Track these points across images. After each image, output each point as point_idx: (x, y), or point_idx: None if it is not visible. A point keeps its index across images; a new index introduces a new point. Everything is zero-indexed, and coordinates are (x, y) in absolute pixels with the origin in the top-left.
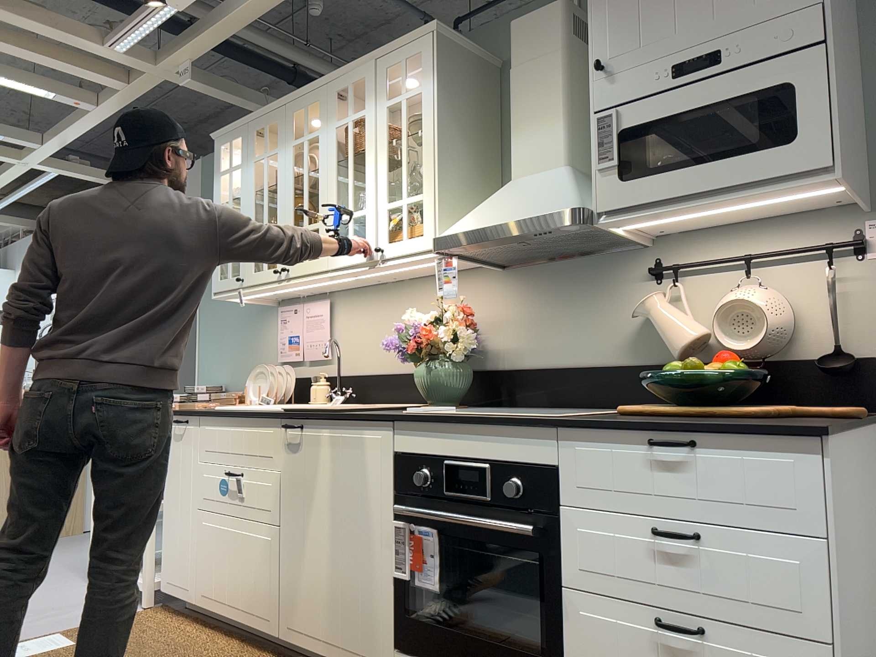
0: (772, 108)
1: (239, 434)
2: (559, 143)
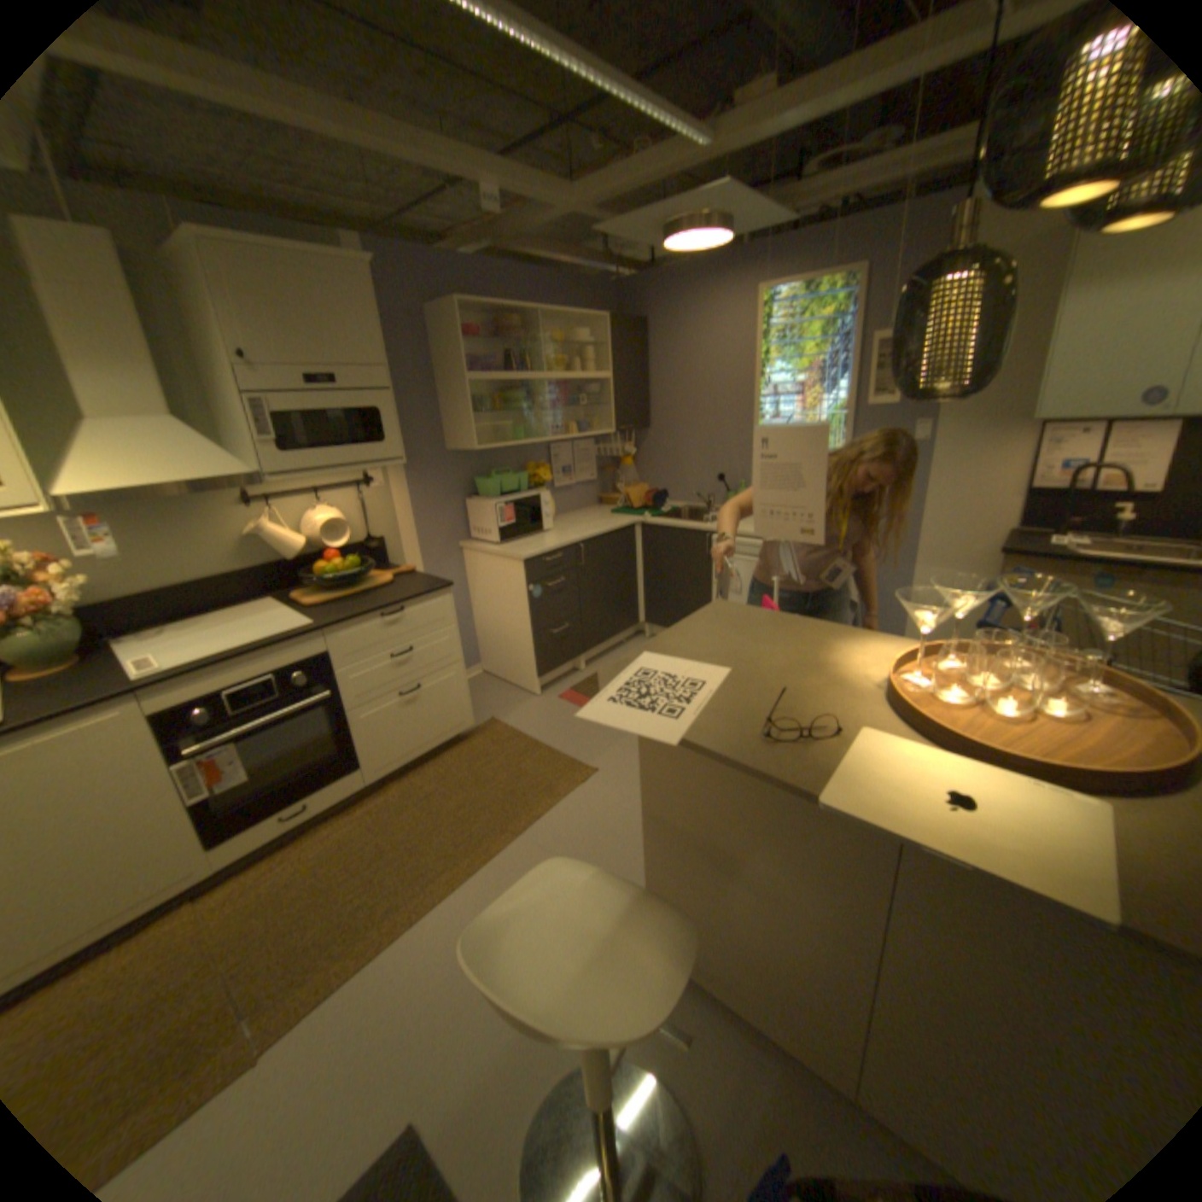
0: (371, 420)
1: None
2: (154, 391)
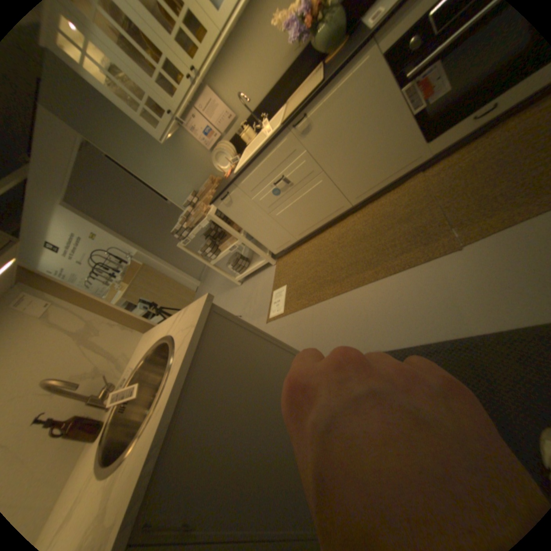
0: None
1: (266, 162)
2: None
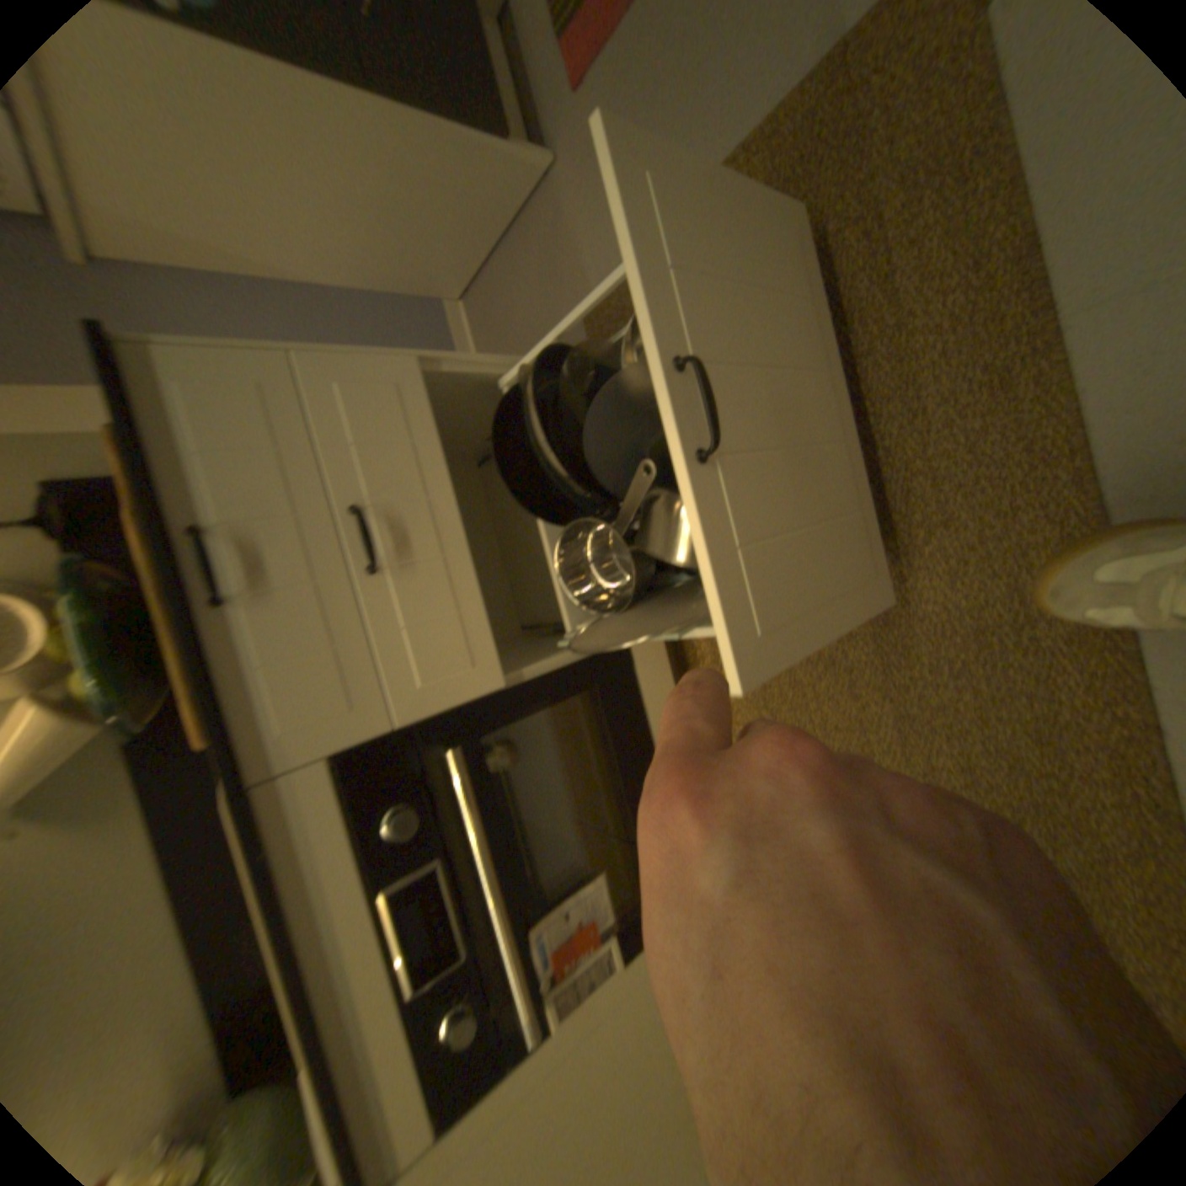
0: None
1: None
2: None
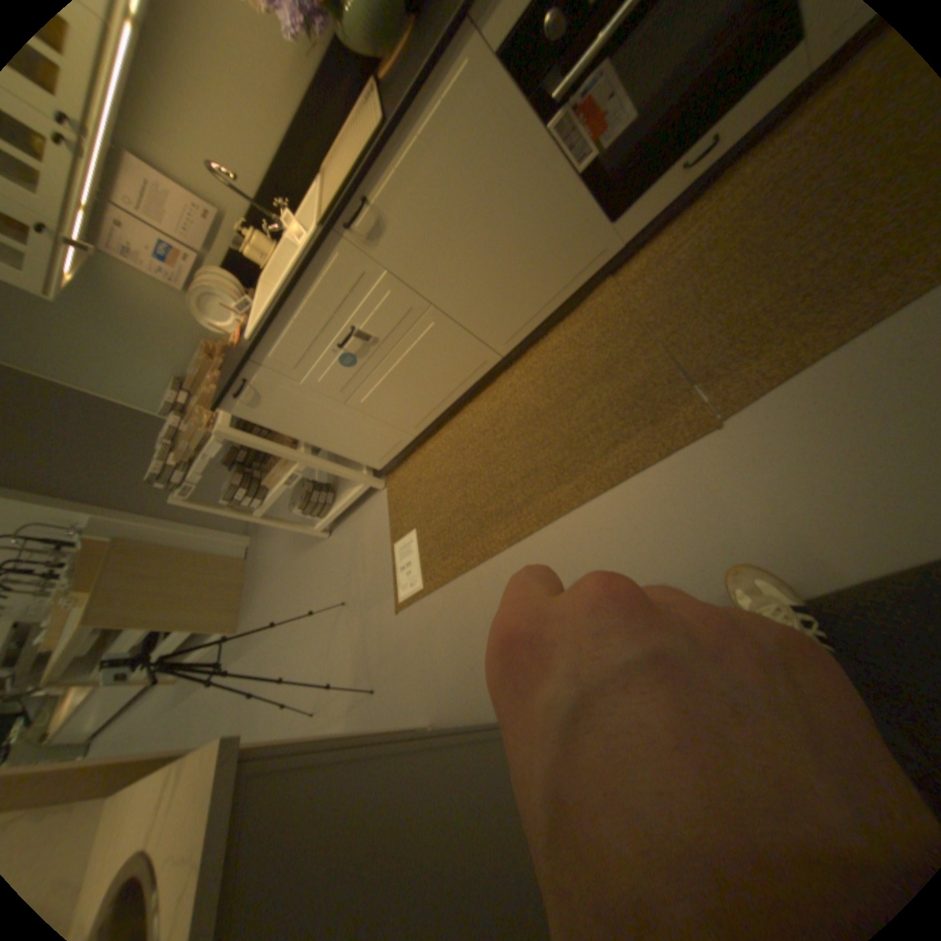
0: None
1: (310, 309)
2: None
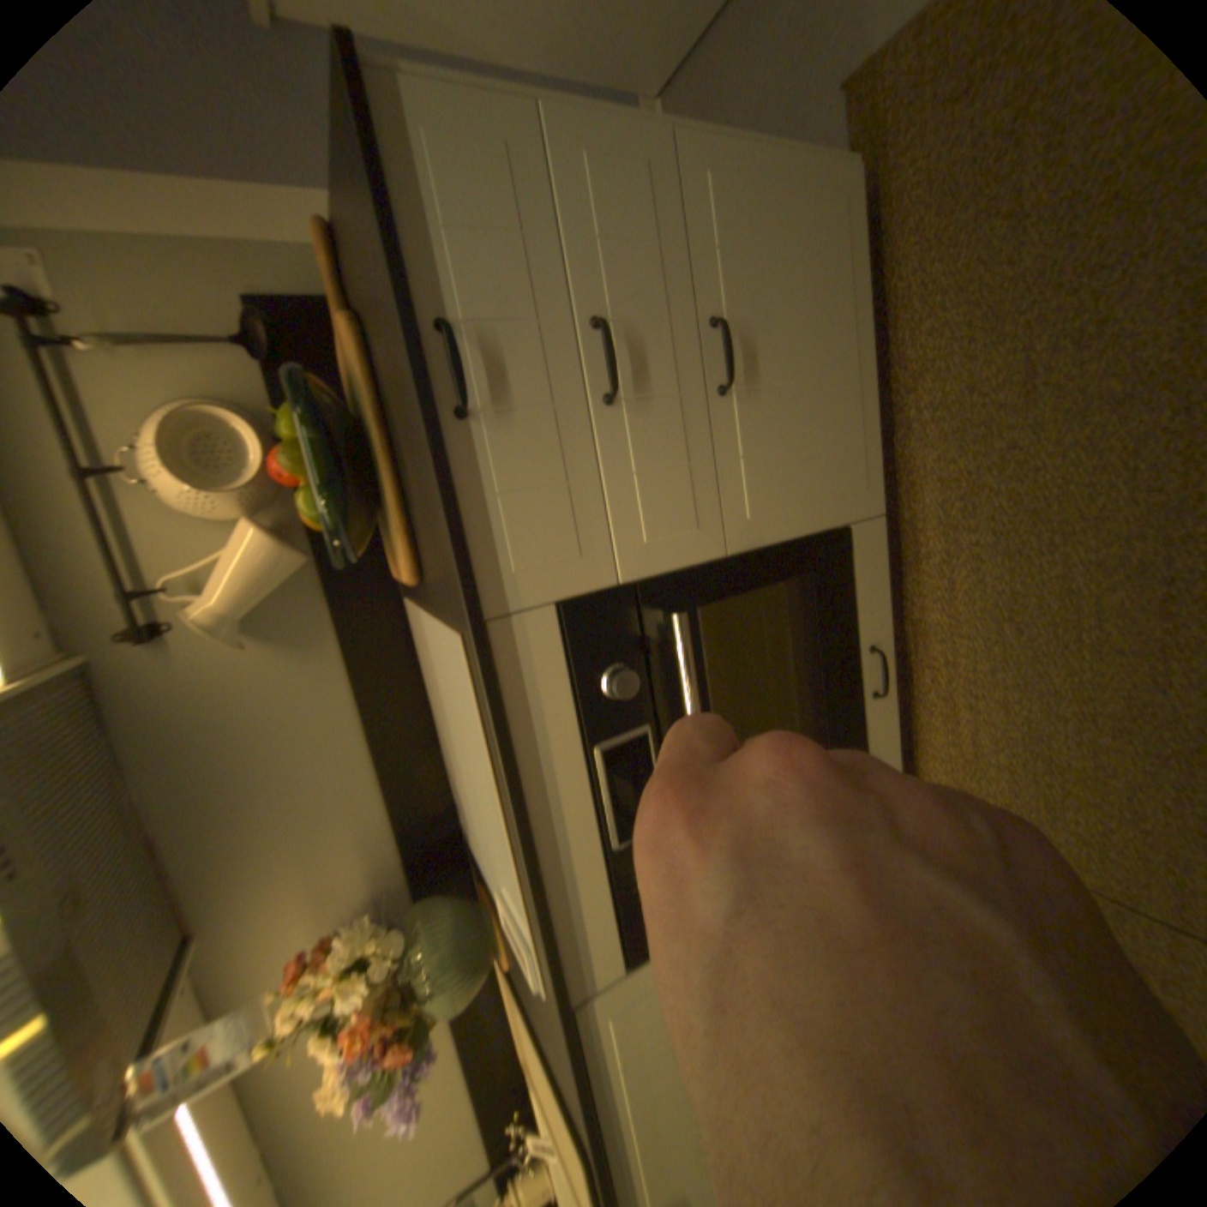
0: None
1: None
2: None
